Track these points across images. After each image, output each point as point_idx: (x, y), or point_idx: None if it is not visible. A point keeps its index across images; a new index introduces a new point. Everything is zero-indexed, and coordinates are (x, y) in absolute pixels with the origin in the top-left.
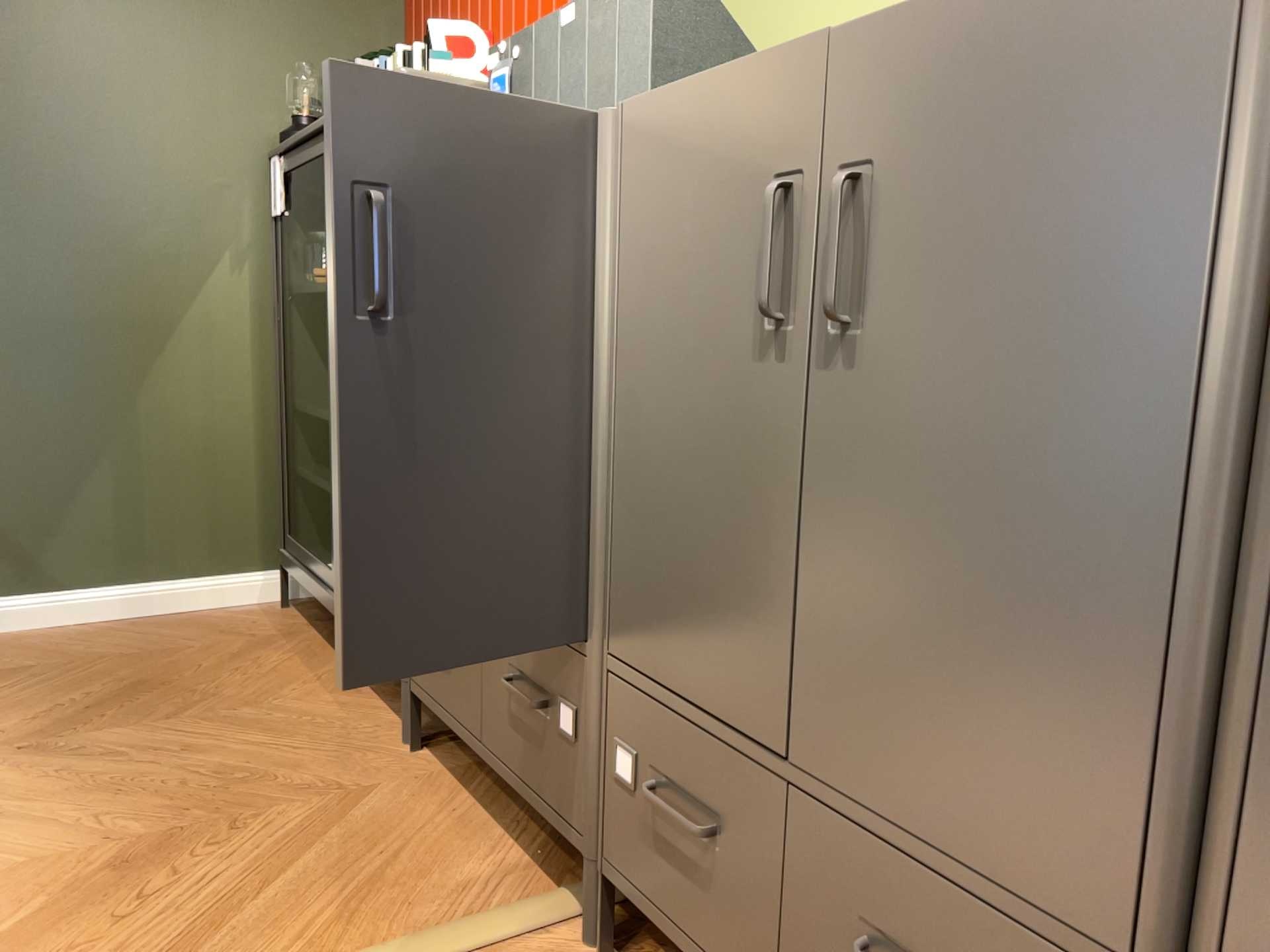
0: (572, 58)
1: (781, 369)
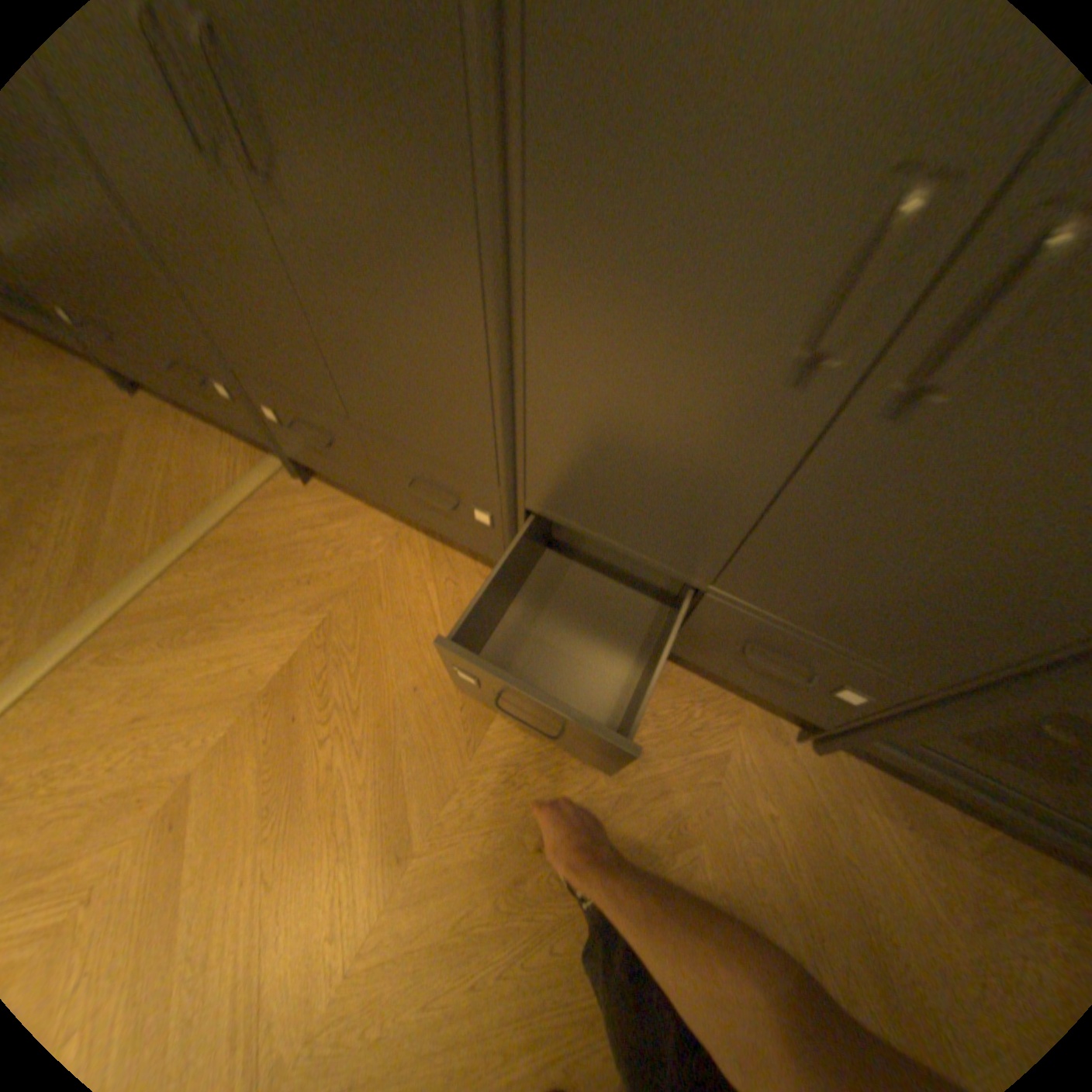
0: None
1: (234, 194)
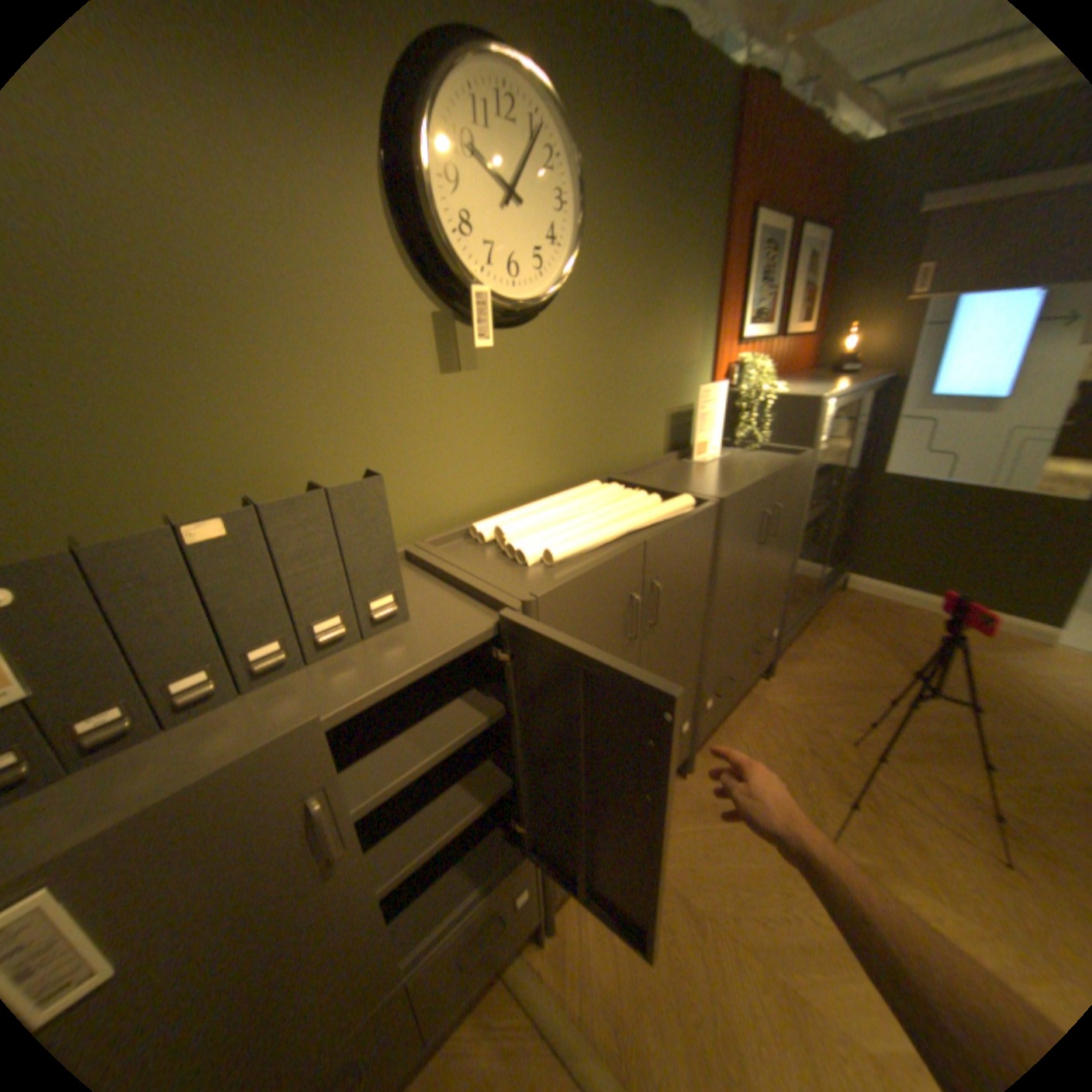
0: (232, 567)
1: (631, 651)
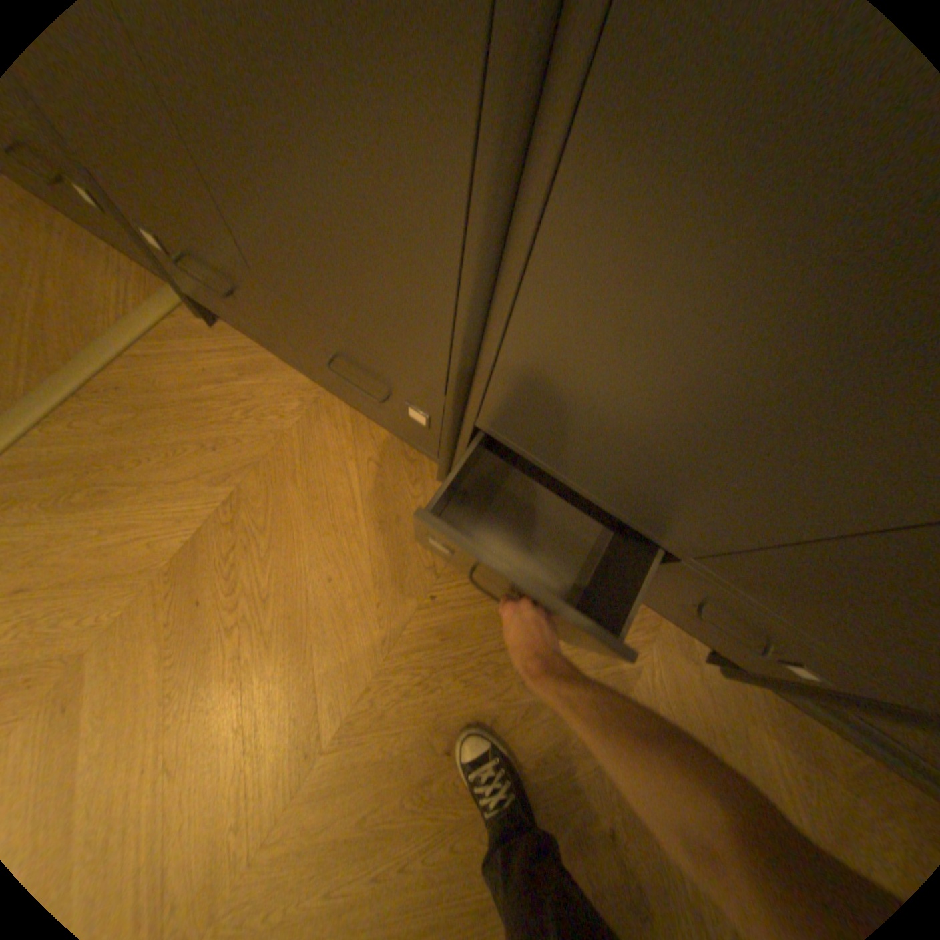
0: None
1: None
